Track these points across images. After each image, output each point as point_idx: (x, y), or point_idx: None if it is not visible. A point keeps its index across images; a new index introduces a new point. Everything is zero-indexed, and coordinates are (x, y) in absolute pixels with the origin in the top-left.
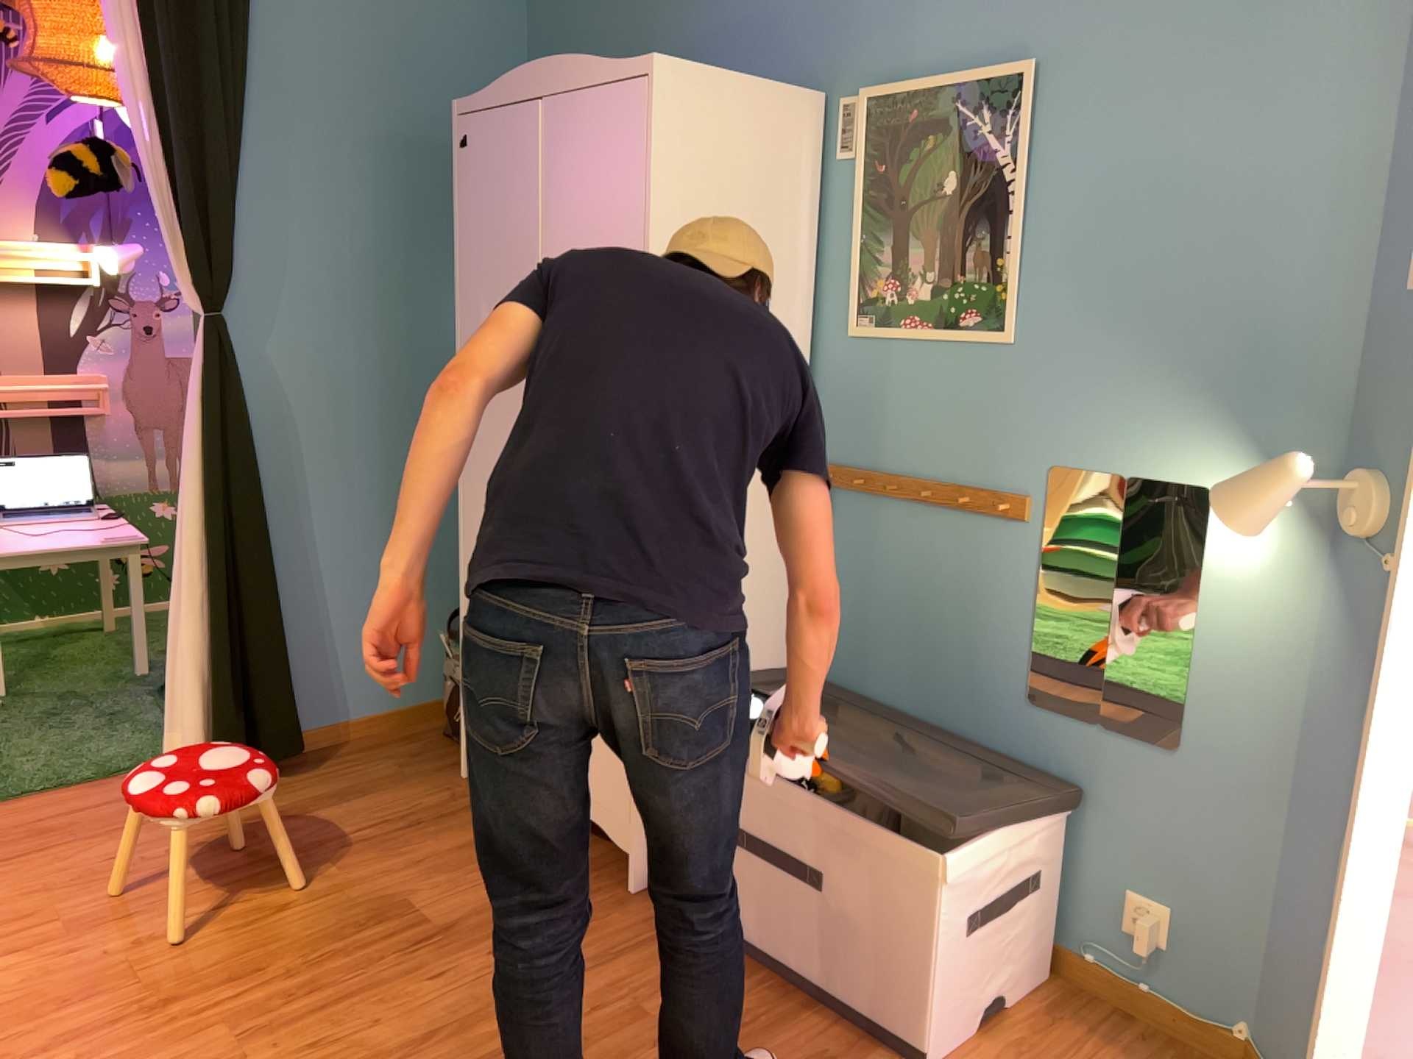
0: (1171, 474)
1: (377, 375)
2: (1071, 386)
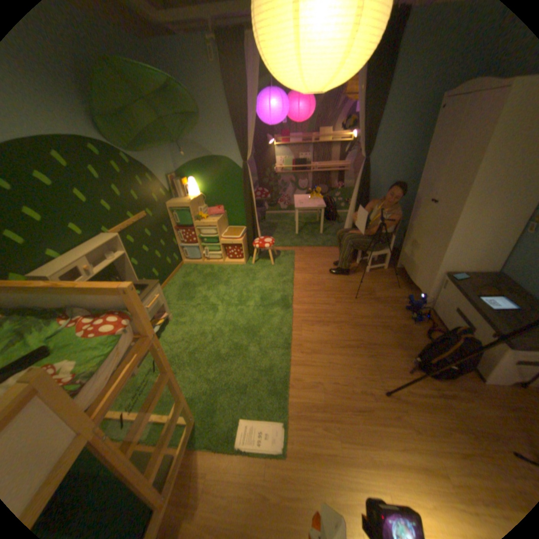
0: None
1: (404, 170)
2: None
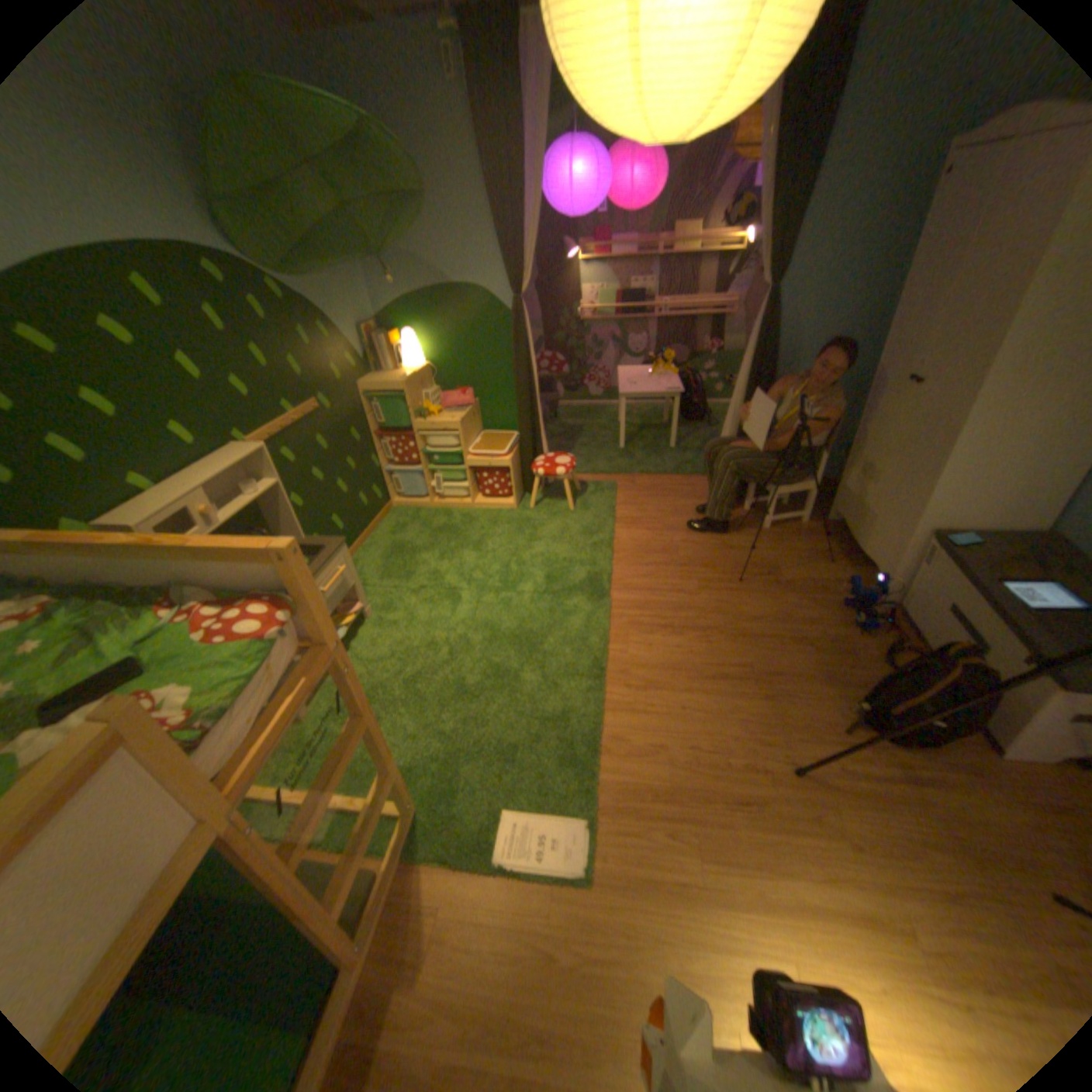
0: None
1: (853, 314)
2: None
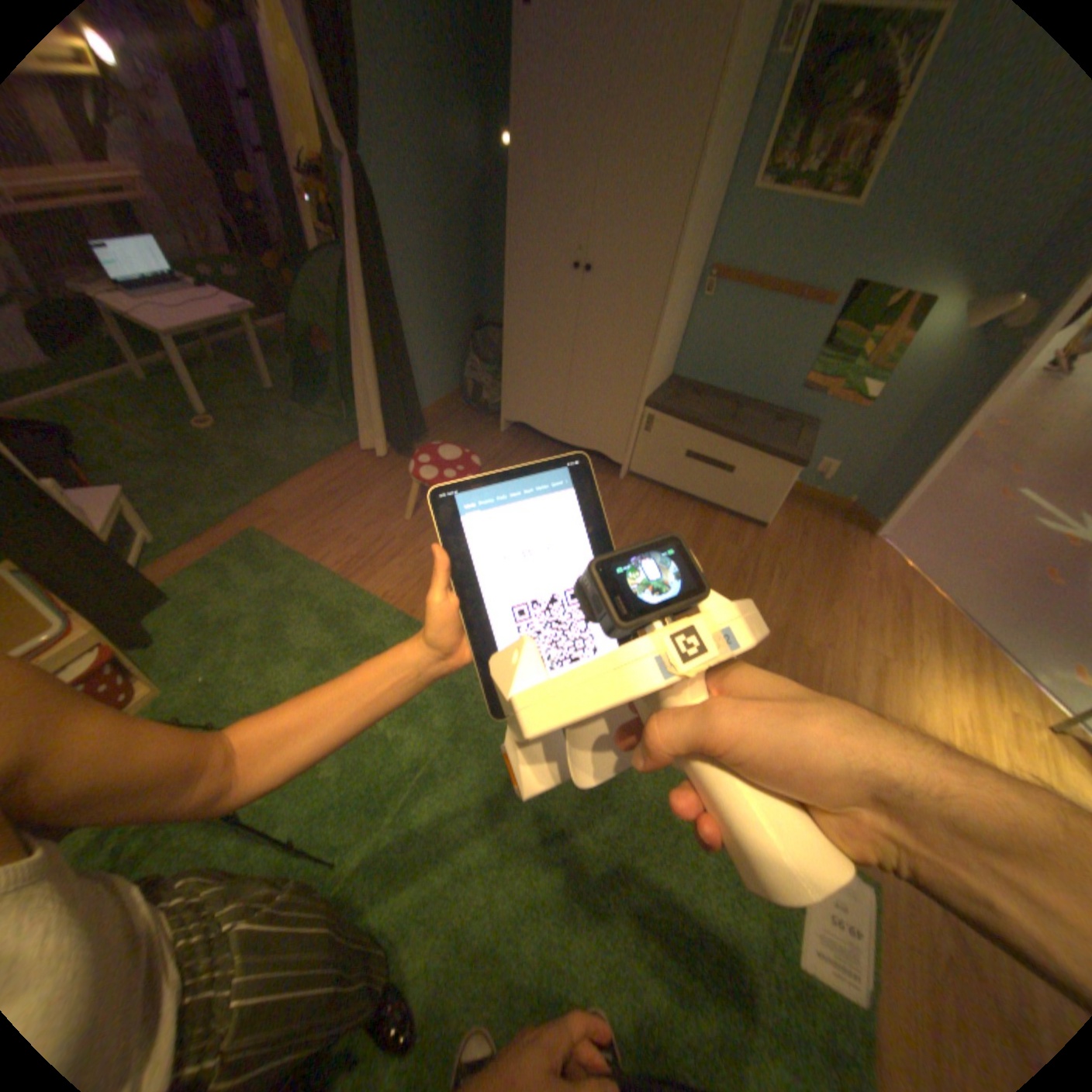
0: (921, 288)
1: (422, 192)
2: (886, 236)
